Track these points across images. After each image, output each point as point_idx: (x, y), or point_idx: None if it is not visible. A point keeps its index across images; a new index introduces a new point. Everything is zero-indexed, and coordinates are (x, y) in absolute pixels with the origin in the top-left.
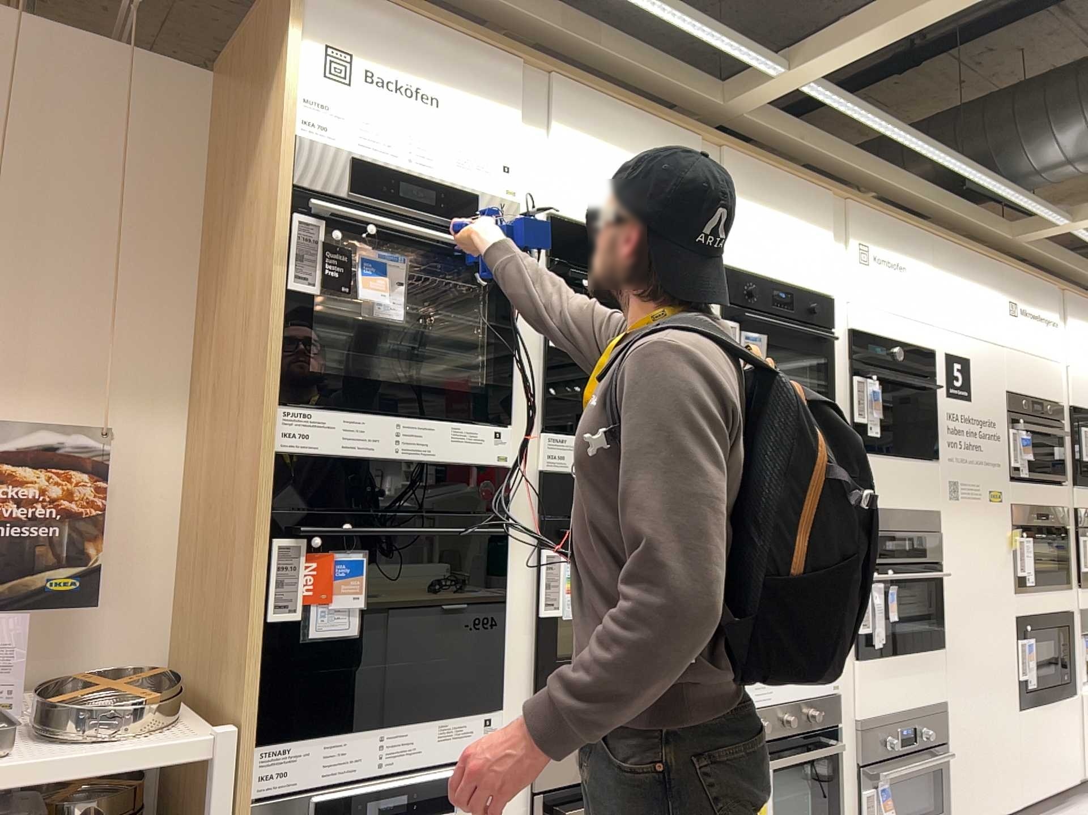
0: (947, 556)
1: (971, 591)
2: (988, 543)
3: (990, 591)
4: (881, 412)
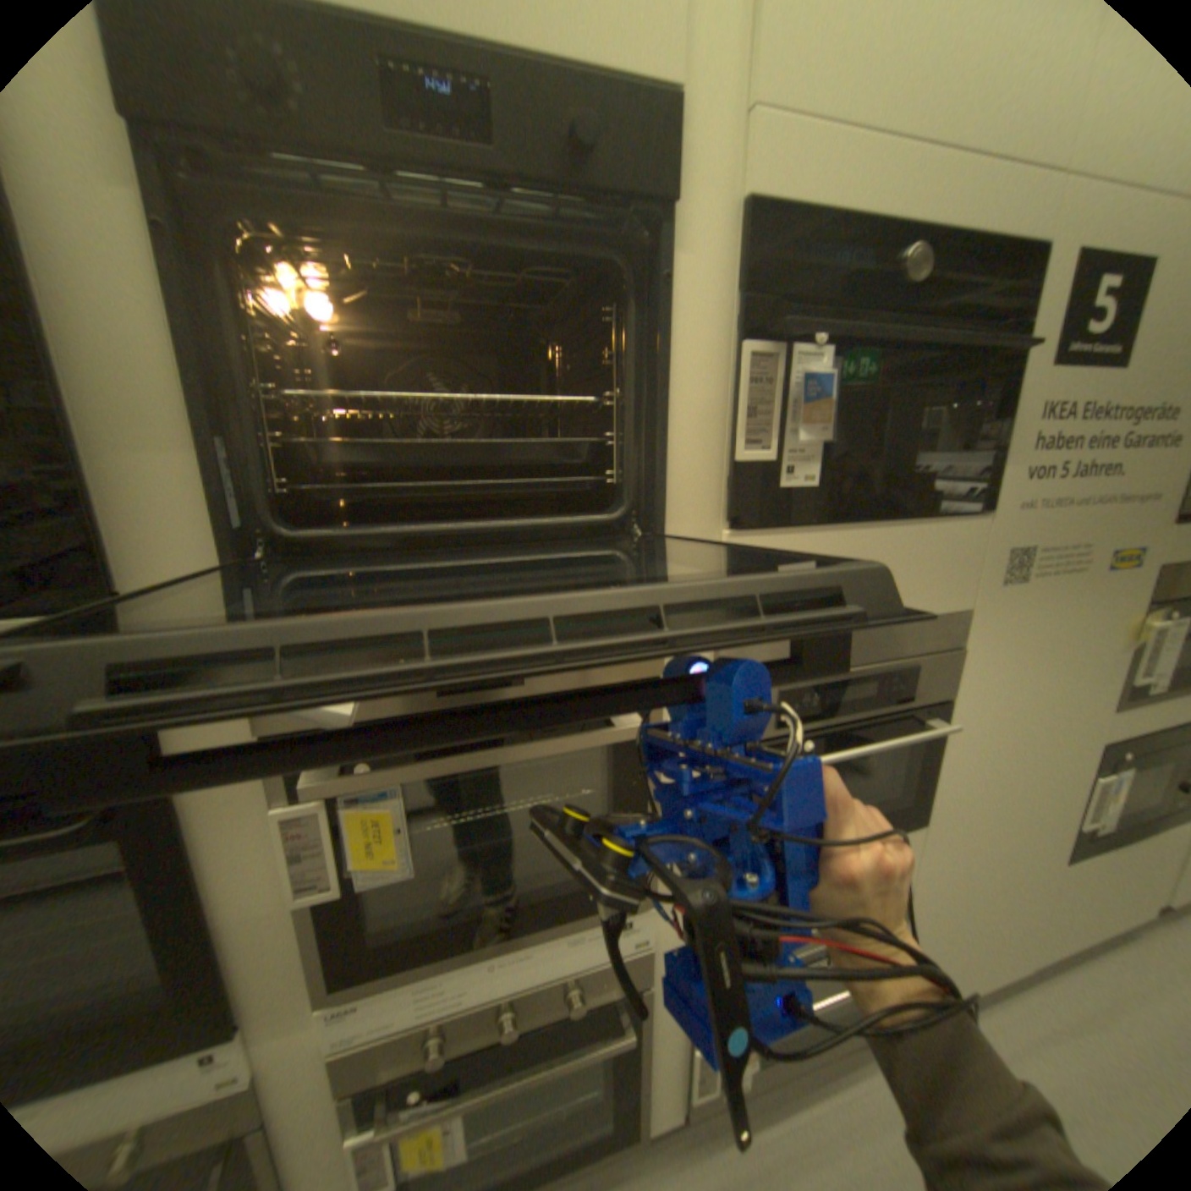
0: (974, 688)
1: (1019, 733)
2: (1085, 646)
3: (1064, 722)
4: (839, 424)
